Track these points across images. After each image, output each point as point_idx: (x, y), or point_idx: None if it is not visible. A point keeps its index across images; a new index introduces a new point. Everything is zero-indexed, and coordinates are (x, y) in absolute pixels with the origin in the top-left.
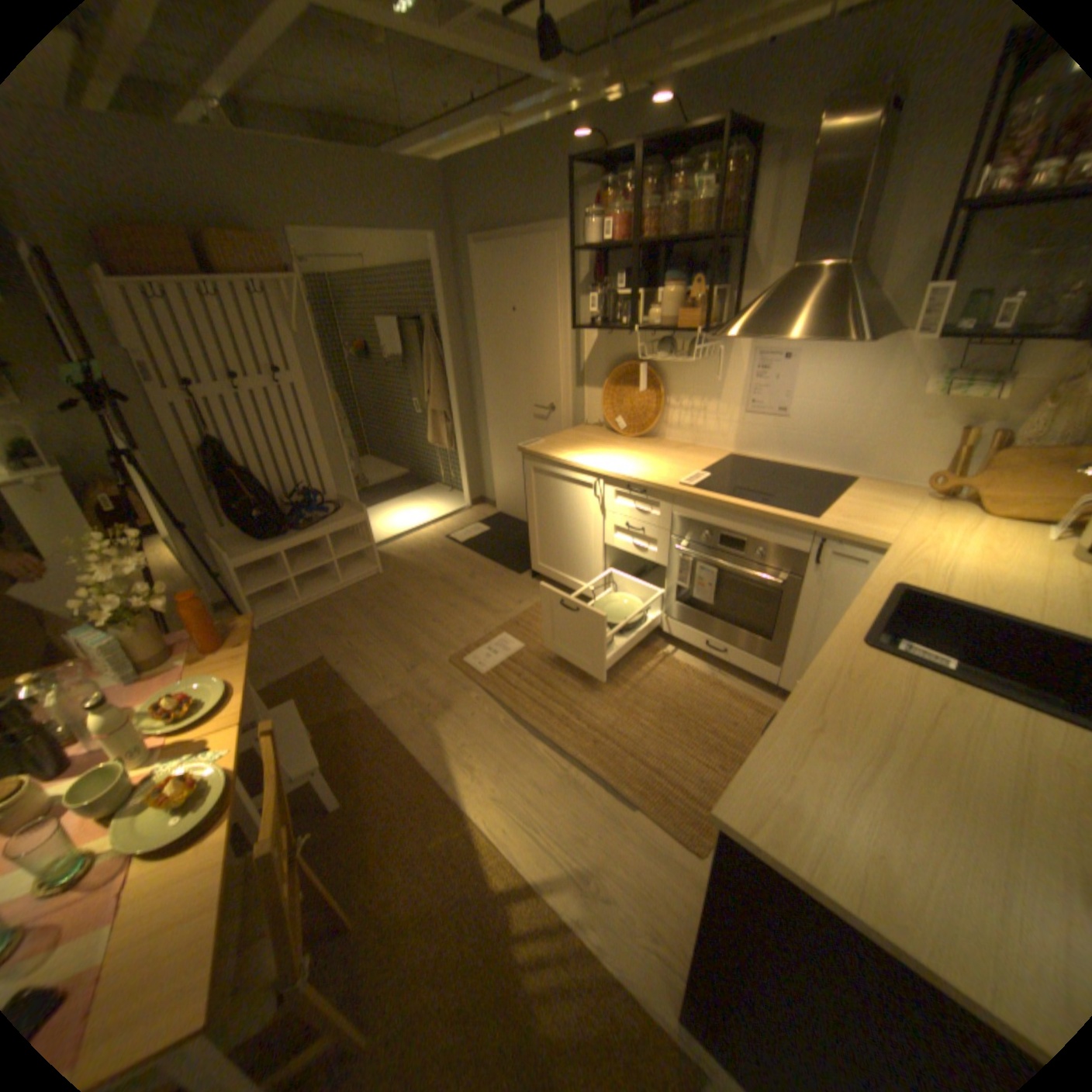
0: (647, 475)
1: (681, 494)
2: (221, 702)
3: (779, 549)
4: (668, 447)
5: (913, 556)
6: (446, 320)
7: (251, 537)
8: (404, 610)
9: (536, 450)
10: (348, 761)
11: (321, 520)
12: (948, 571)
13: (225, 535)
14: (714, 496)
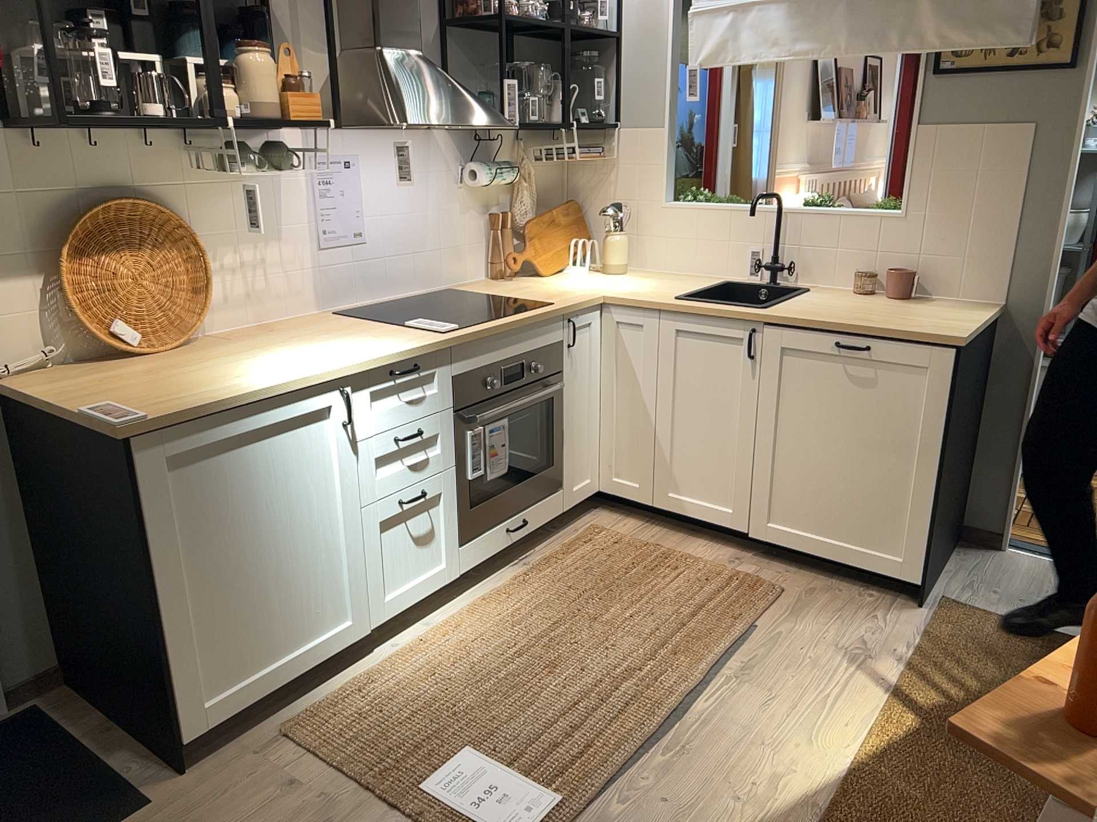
0: (396, 344)
1: (465, 338)
2: None
3: (535, 356)
4: (262, 335)
5: (625, 293)
6: None
7: None
8: None
9: (174, 408)
10: None
11: None
12: (646, 290)
13: None
14: (488, 324)
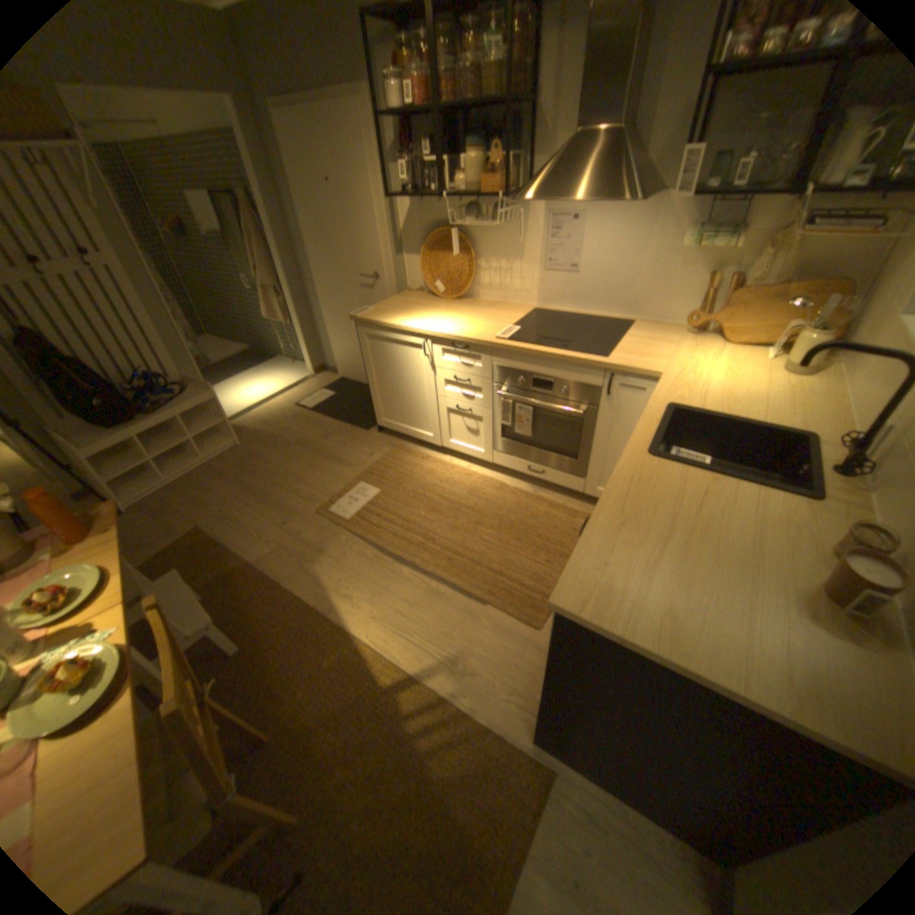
0: (468, 332)
1: (498, 346)
2: (100, 585)
3: (579, 385)
4: (483, 306)
5: (678, 381)
6: (260, 192)
7: (97, 425)
8: (267, 474)
9: (367, 317)
10: (239, 610)
11: (168, 401)
12: (702, 390)
13: (68, 427)
14: (525, 346)
